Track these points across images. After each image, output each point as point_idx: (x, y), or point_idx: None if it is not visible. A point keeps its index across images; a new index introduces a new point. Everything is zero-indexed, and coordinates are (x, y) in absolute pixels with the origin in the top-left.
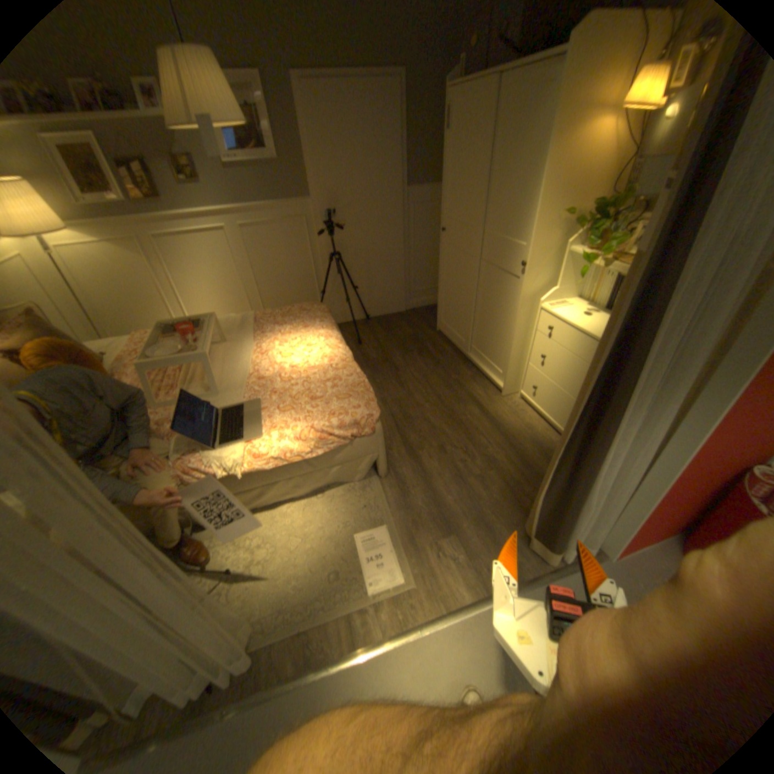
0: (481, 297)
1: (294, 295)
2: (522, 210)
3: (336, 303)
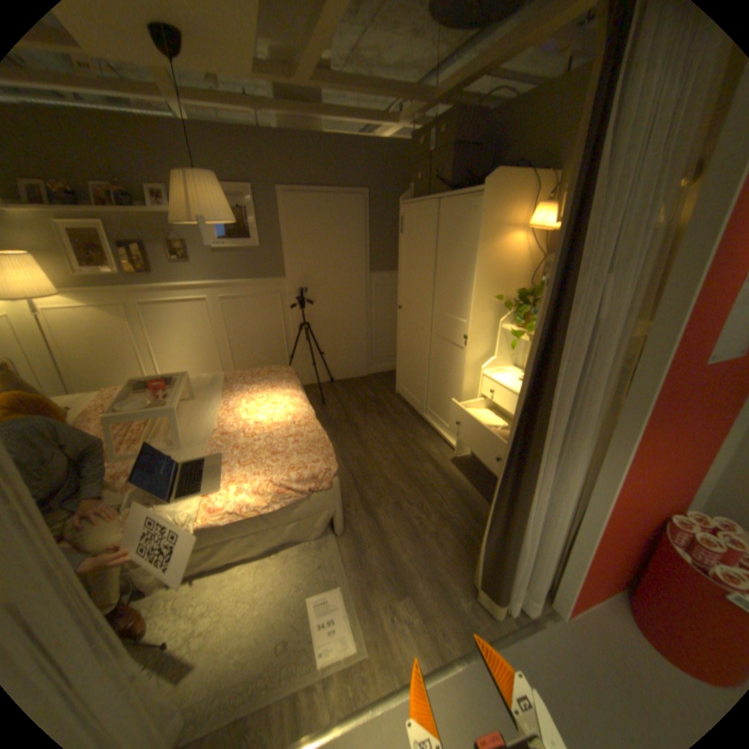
0: (429, 364)
1: (261, 358)
2: (458, 296)
3: (300, 366)
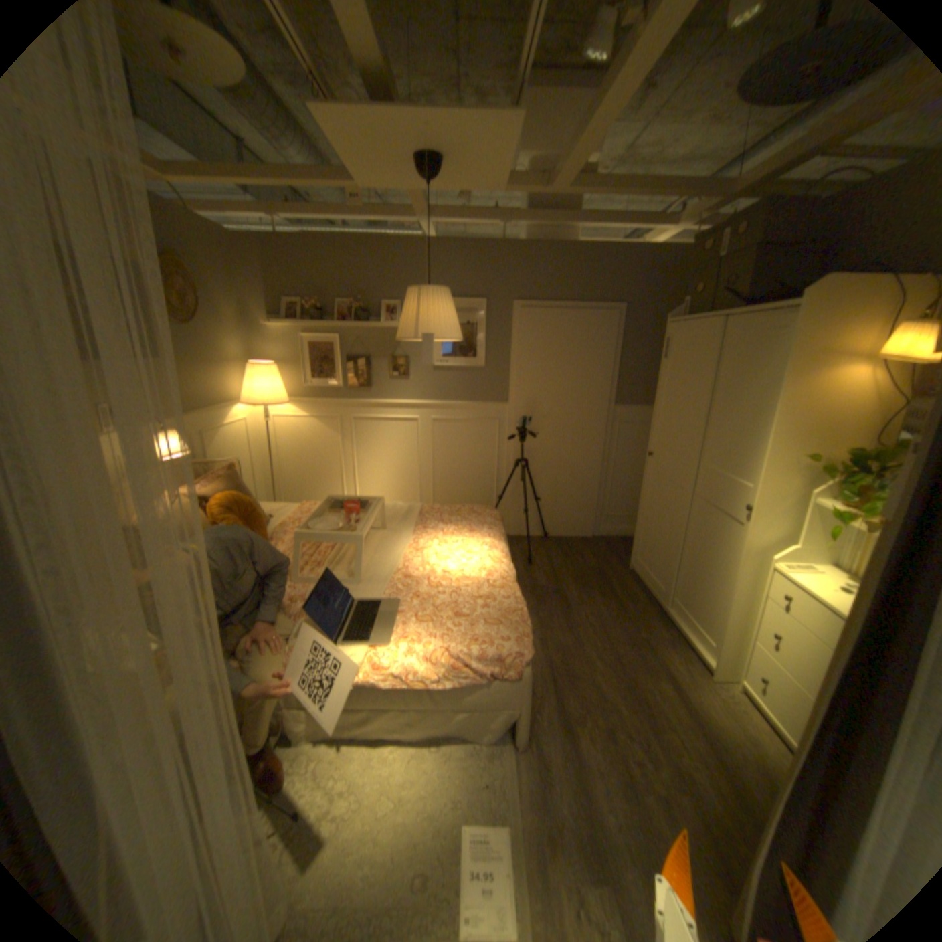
0: (686, 538)
1: (464, 494)
2: (743, 449)
3: (508, 511)
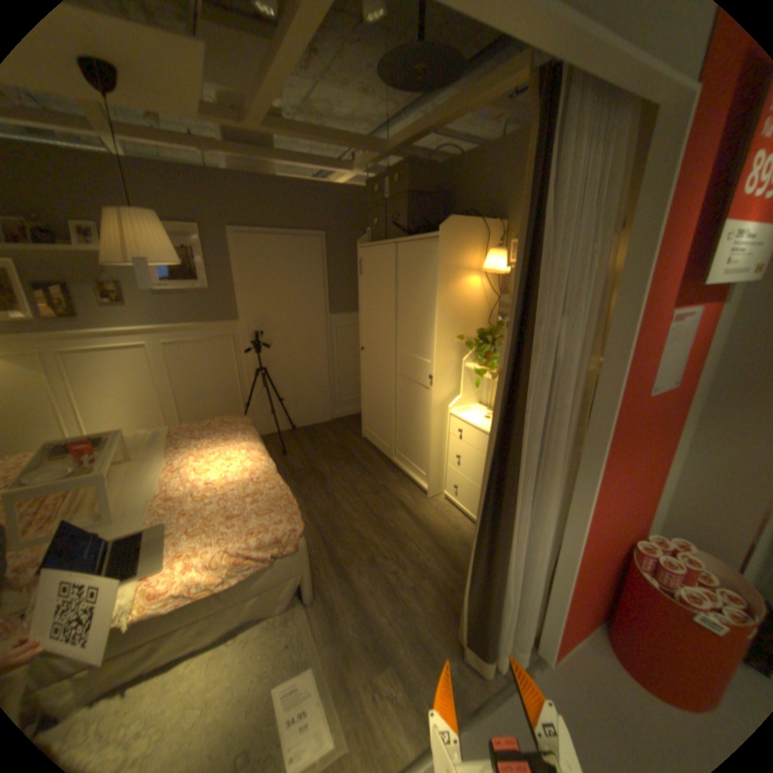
0: (396, 405)
1: (212, 408)
2: (420, 336)
3: (257, 414)
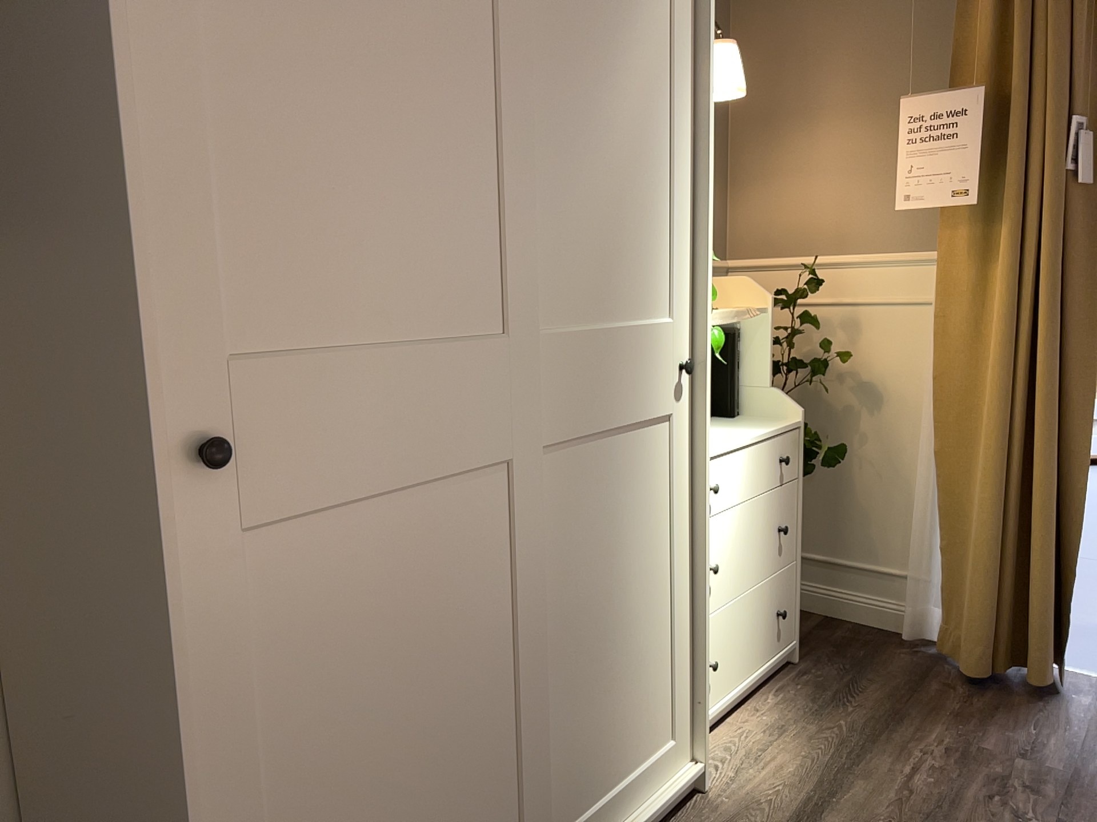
0: (545, 602)
1: None
2: (630, 253)
3: None
